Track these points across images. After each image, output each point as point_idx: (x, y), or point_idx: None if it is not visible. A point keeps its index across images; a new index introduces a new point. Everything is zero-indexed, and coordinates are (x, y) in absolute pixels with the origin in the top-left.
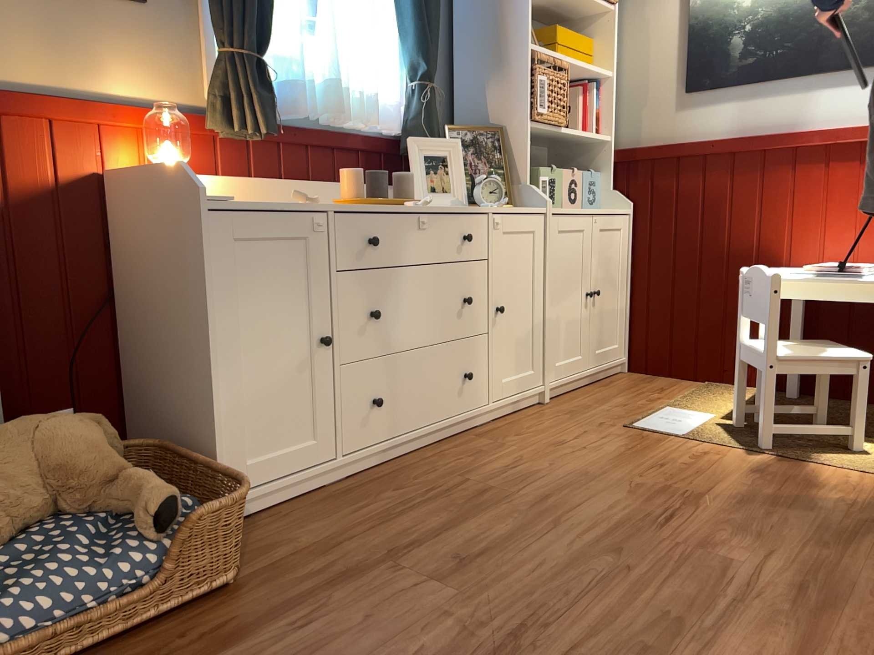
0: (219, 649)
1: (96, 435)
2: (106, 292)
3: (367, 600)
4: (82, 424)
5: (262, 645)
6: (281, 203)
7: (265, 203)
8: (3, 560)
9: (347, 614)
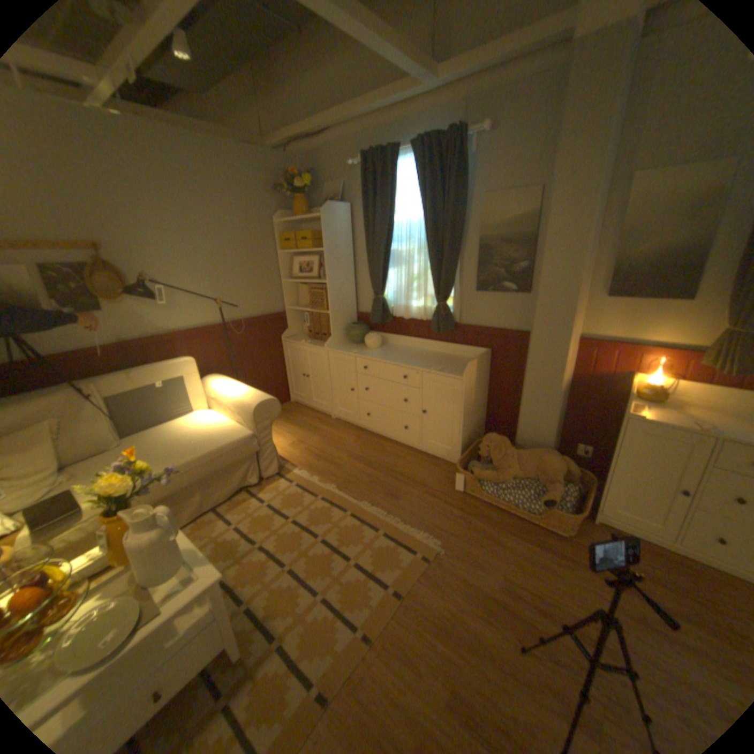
0: (538, 546)
1: (561, 467)
2: (621, 415)
3: (588, 584)
4: (558, 462)
5: (546, 557)
6: (691, 423)
7: (677, 421)
8: (518, 482)
9: (577, 579)
